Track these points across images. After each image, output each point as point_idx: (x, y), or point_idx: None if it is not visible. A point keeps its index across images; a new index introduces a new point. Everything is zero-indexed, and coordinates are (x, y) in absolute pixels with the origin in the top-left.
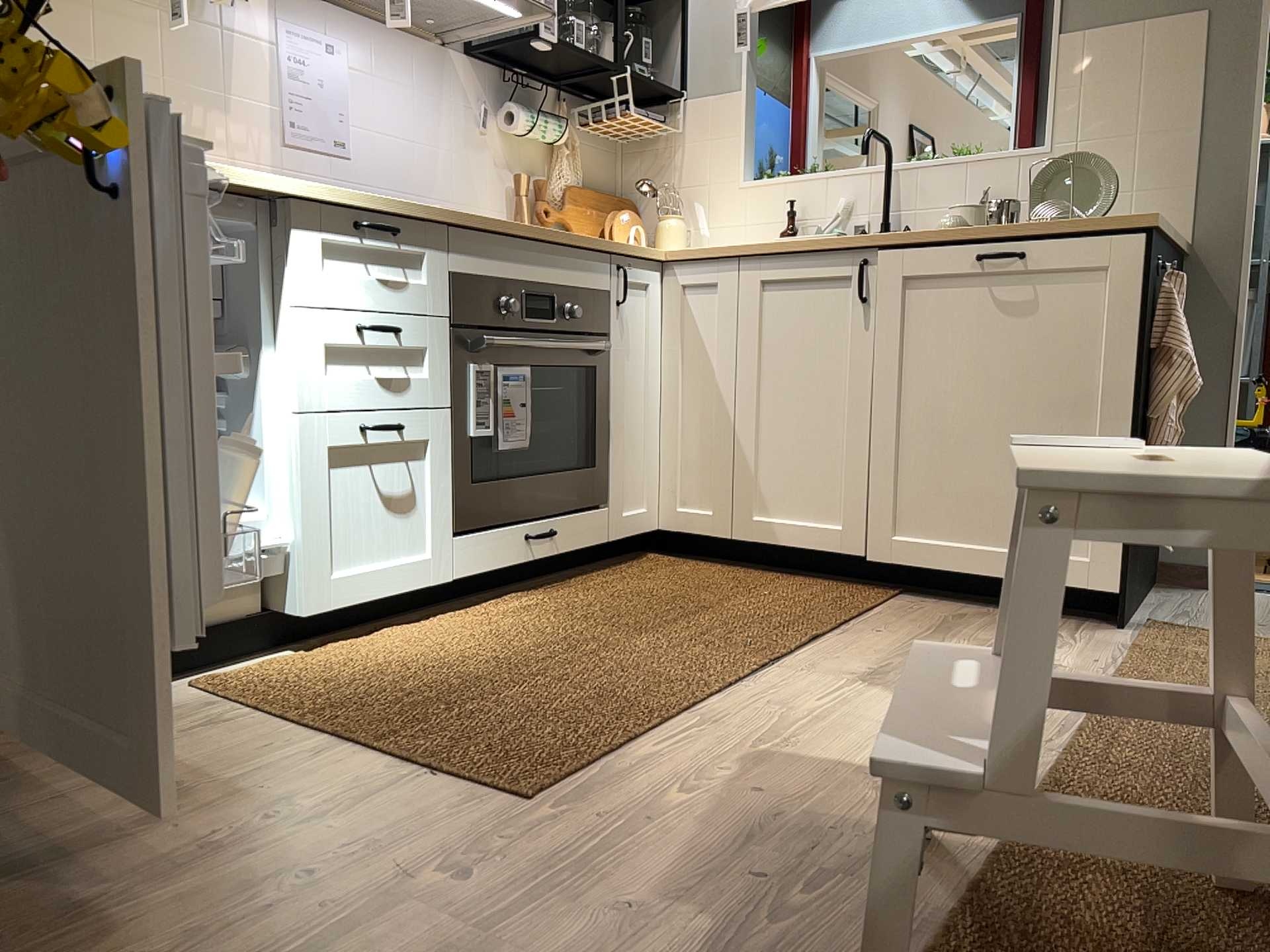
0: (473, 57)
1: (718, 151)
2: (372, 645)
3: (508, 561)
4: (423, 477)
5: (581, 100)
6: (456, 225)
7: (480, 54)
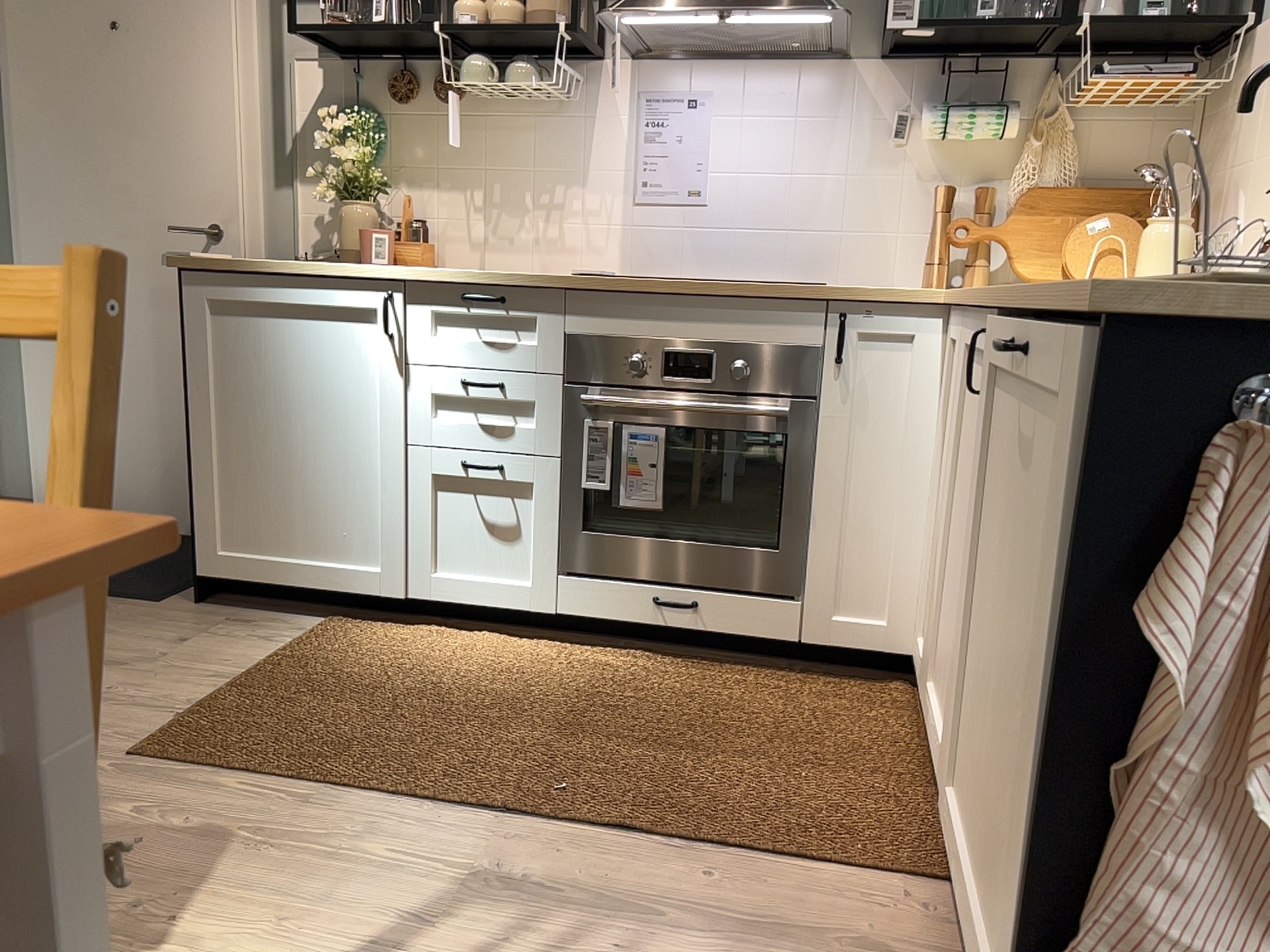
0: (887, 55)
1: (1269, 105)
2: (454, 640)
3: (628, 620)
4: (527, 516)
5: (1105, 60)
6: (569, 288)
7: (888, 52)
